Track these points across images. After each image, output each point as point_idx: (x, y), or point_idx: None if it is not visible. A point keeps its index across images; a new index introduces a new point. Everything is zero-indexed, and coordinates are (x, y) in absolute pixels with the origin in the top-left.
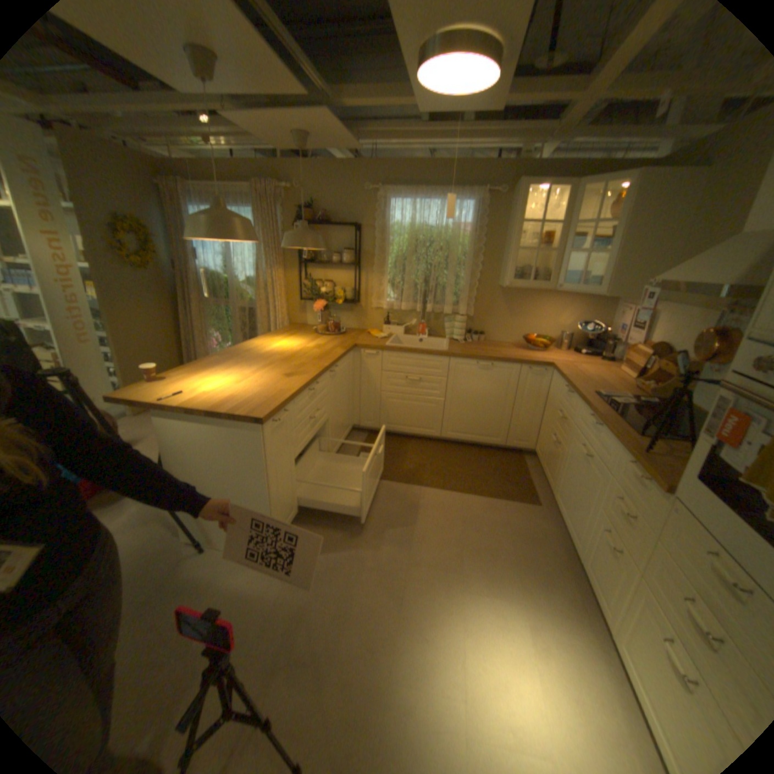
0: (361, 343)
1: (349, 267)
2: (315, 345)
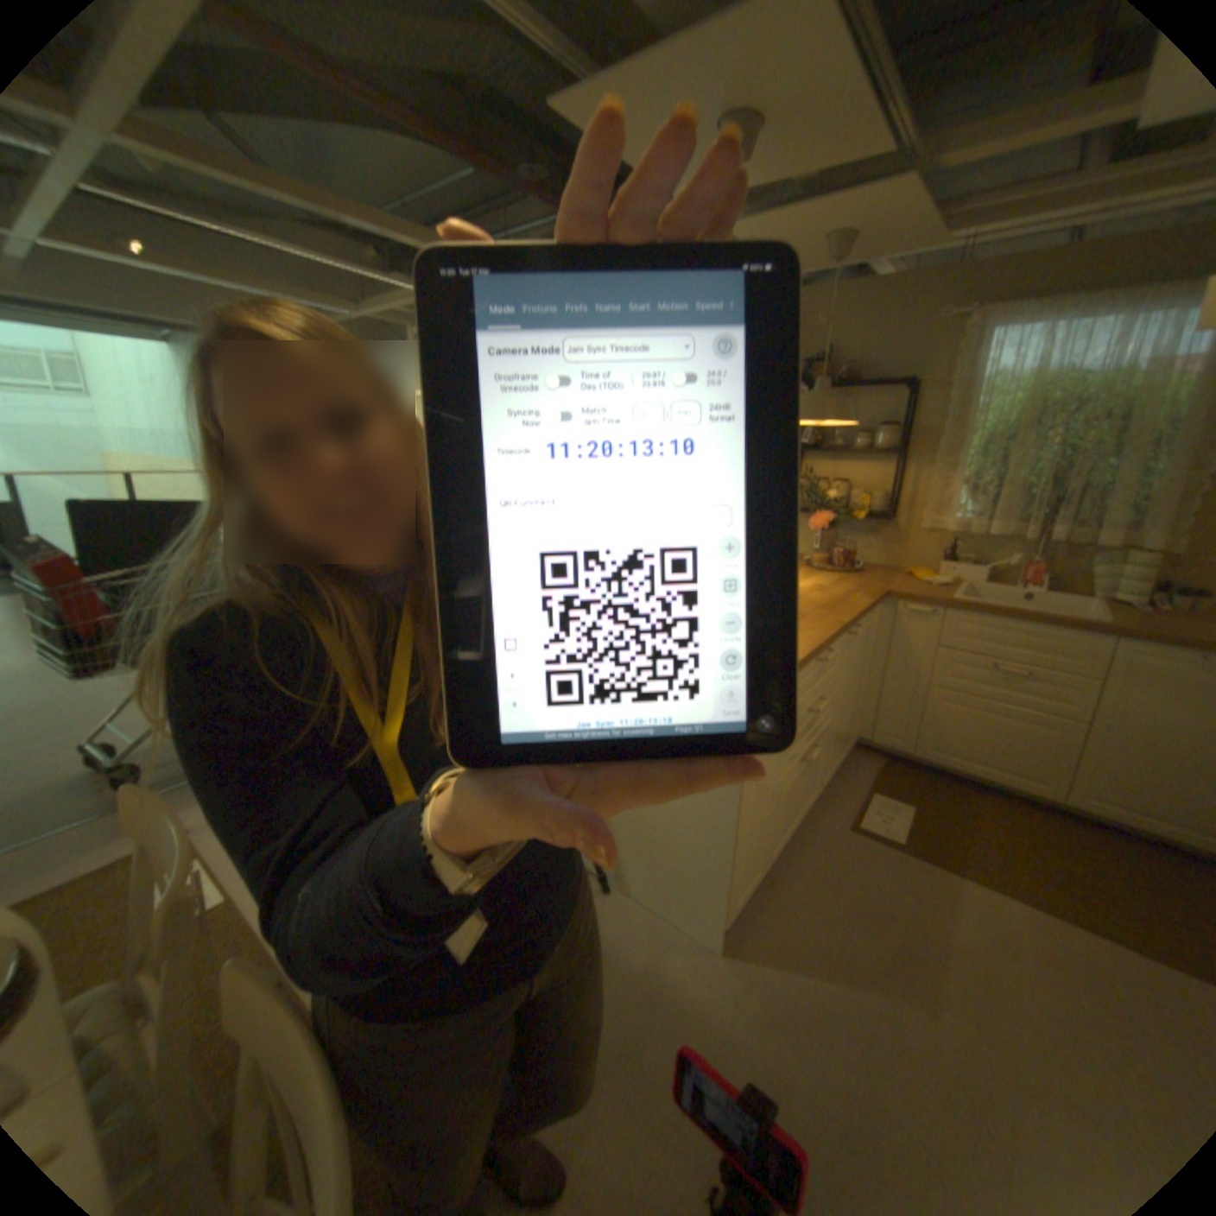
0: (900, 589)
1: (883, 455)
2: (812, 585)
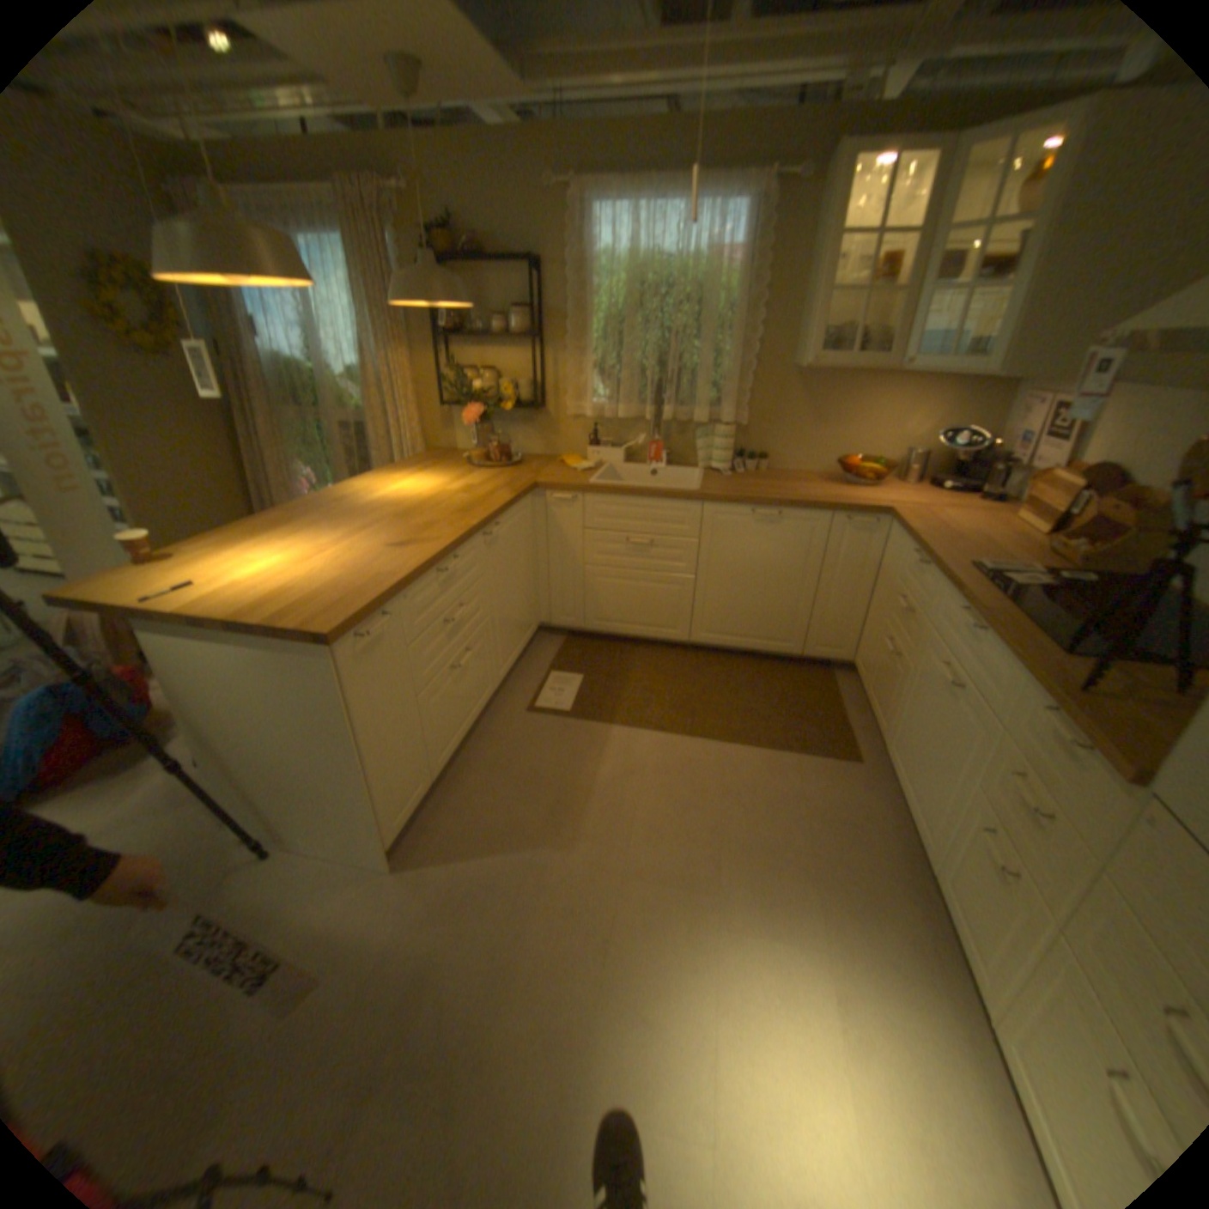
0: (546, 481)
1: (523, 342)
2: (461, 487)
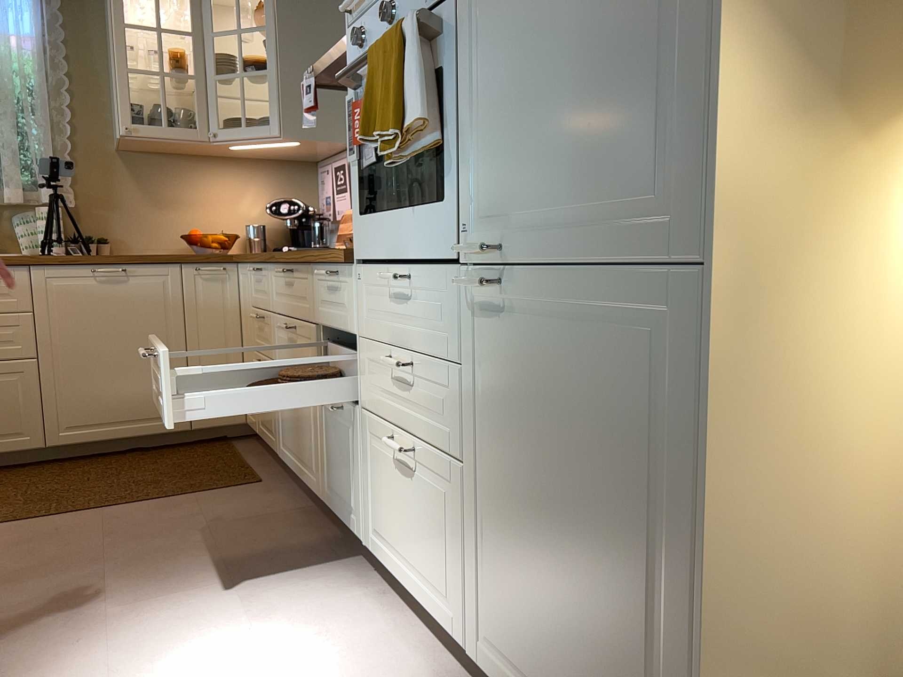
0: None
1: None
2: None
